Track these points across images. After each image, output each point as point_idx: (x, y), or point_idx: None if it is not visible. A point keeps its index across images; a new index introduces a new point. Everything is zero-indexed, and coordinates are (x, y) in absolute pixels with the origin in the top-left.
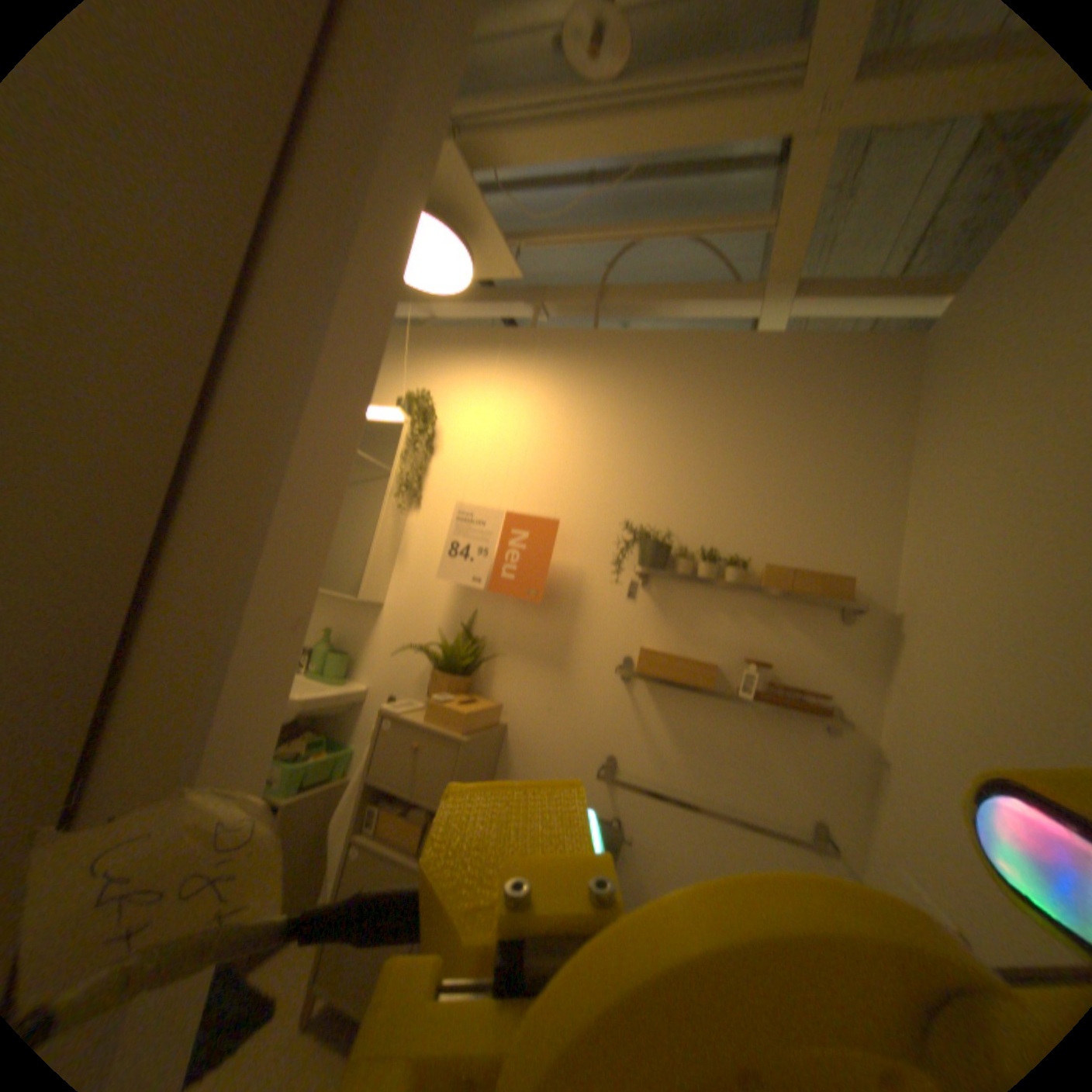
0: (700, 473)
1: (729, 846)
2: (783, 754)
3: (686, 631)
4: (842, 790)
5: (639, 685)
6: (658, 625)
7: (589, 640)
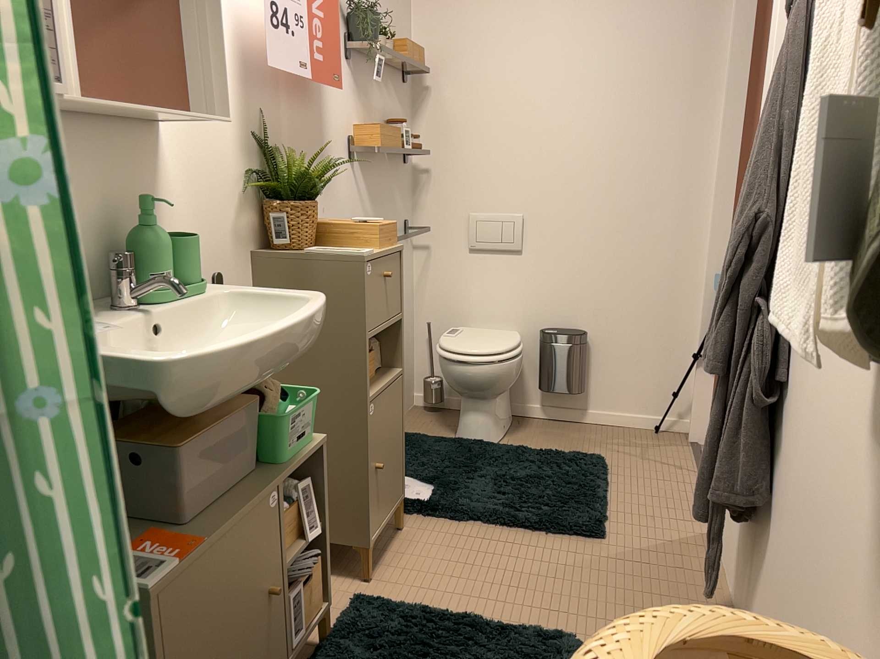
0: None
1: None
2: (396, 186)
3: (366, 106)
4: (408, 197)
5: (356, 162)
6: (357, 103)
7: (333, 128)
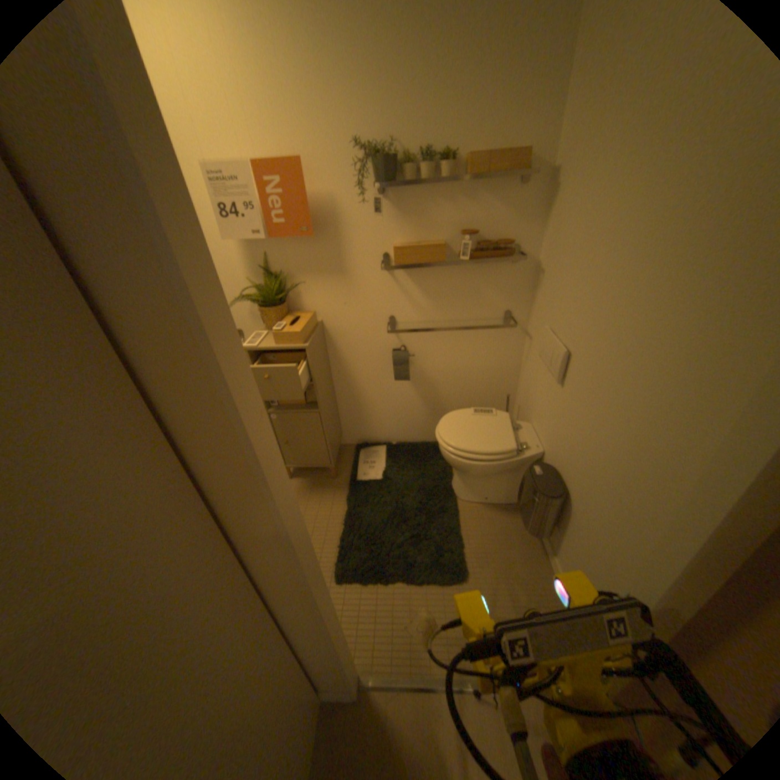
0: (405, 64)
1: (462, 338)
2: (486, 283)
3: (420, 223)
4: (517, 291)
5: (397, 270)
6: (400, 224)
7: (356, 250)
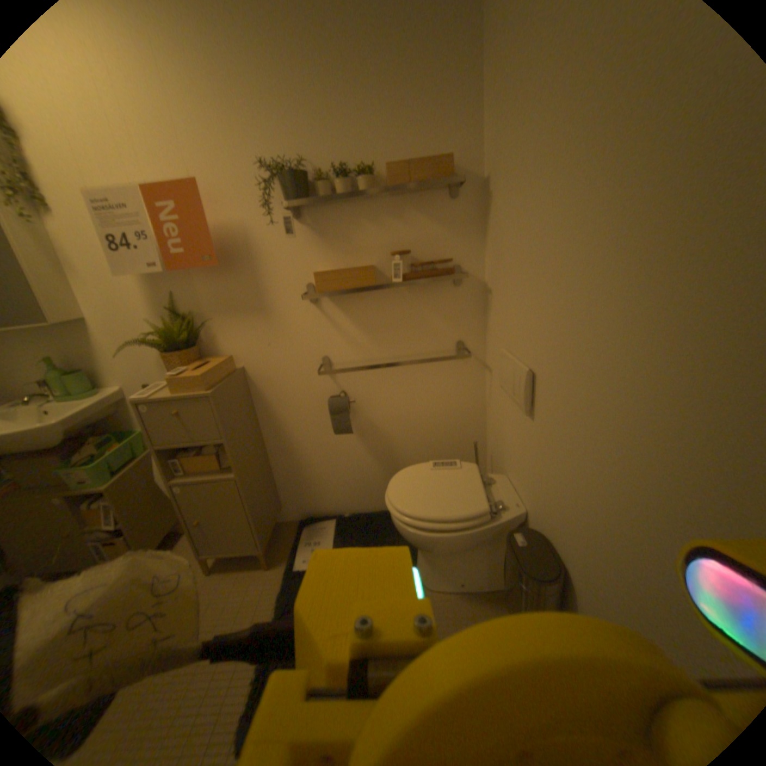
0: (307, 80)
1: (412, 375)
2: (431, 308)
3: (345, 245)
4: (468, 315)
5: (326, 300)
6: (323, 248)
7: (276, 280)
